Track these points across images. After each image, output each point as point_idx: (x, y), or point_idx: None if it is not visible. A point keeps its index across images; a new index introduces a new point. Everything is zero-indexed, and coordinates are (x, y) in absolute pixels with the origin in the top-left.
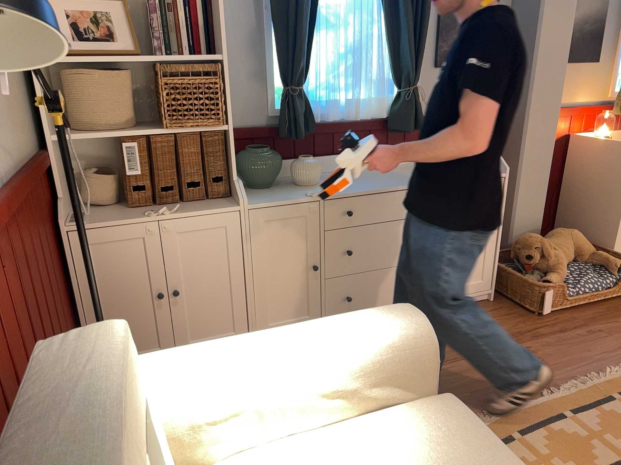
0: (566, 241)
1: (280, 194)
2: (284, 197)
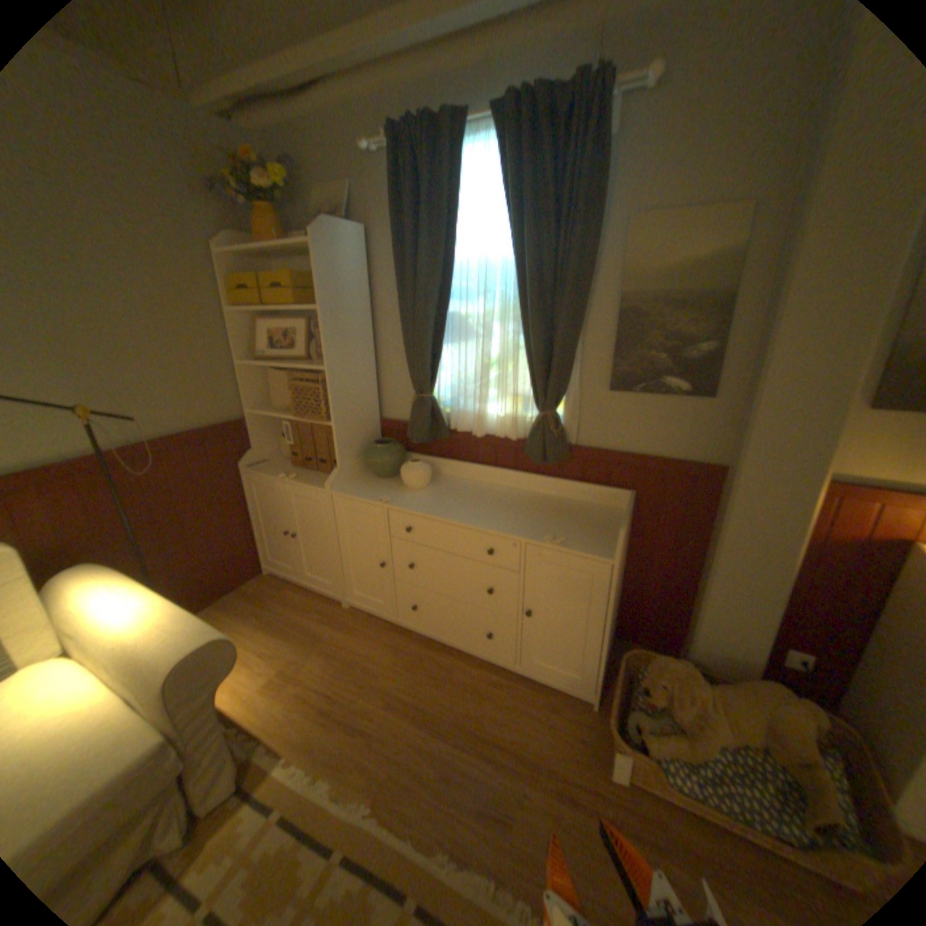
0: (756, 710)
1: (371, 489)
2: (365, 493)
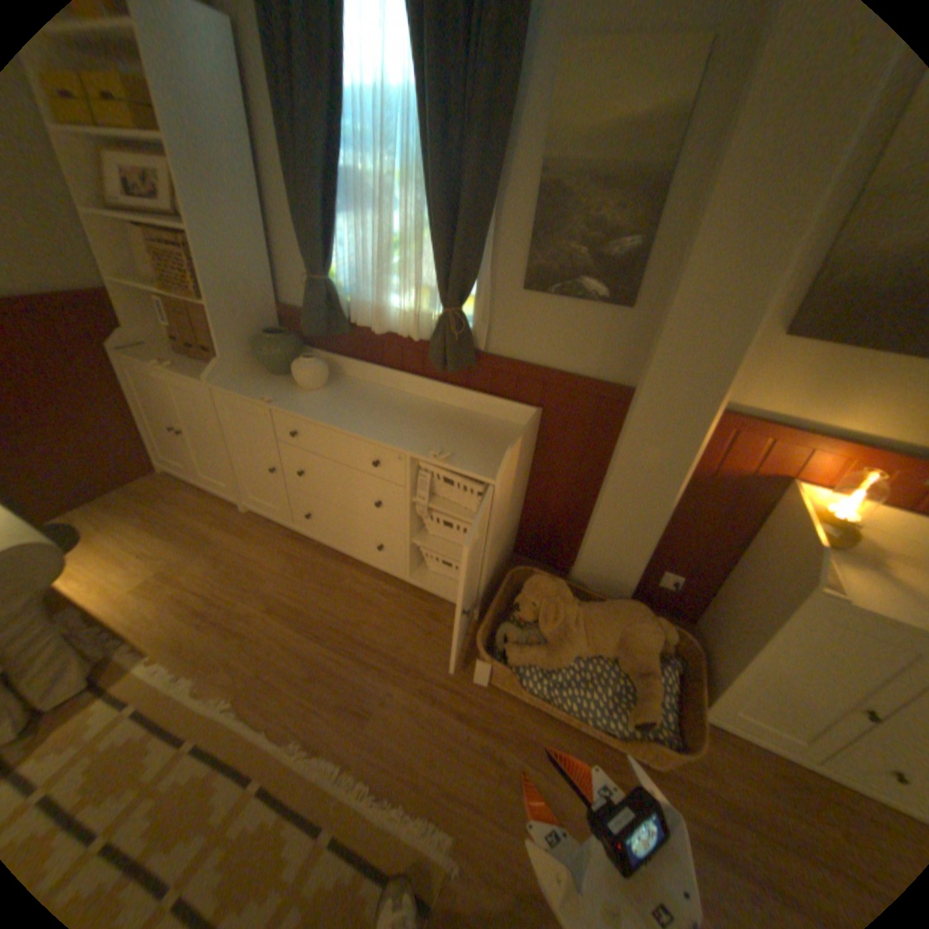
0: (613, 626)
1: (258, 386)
2: (248, 390)
